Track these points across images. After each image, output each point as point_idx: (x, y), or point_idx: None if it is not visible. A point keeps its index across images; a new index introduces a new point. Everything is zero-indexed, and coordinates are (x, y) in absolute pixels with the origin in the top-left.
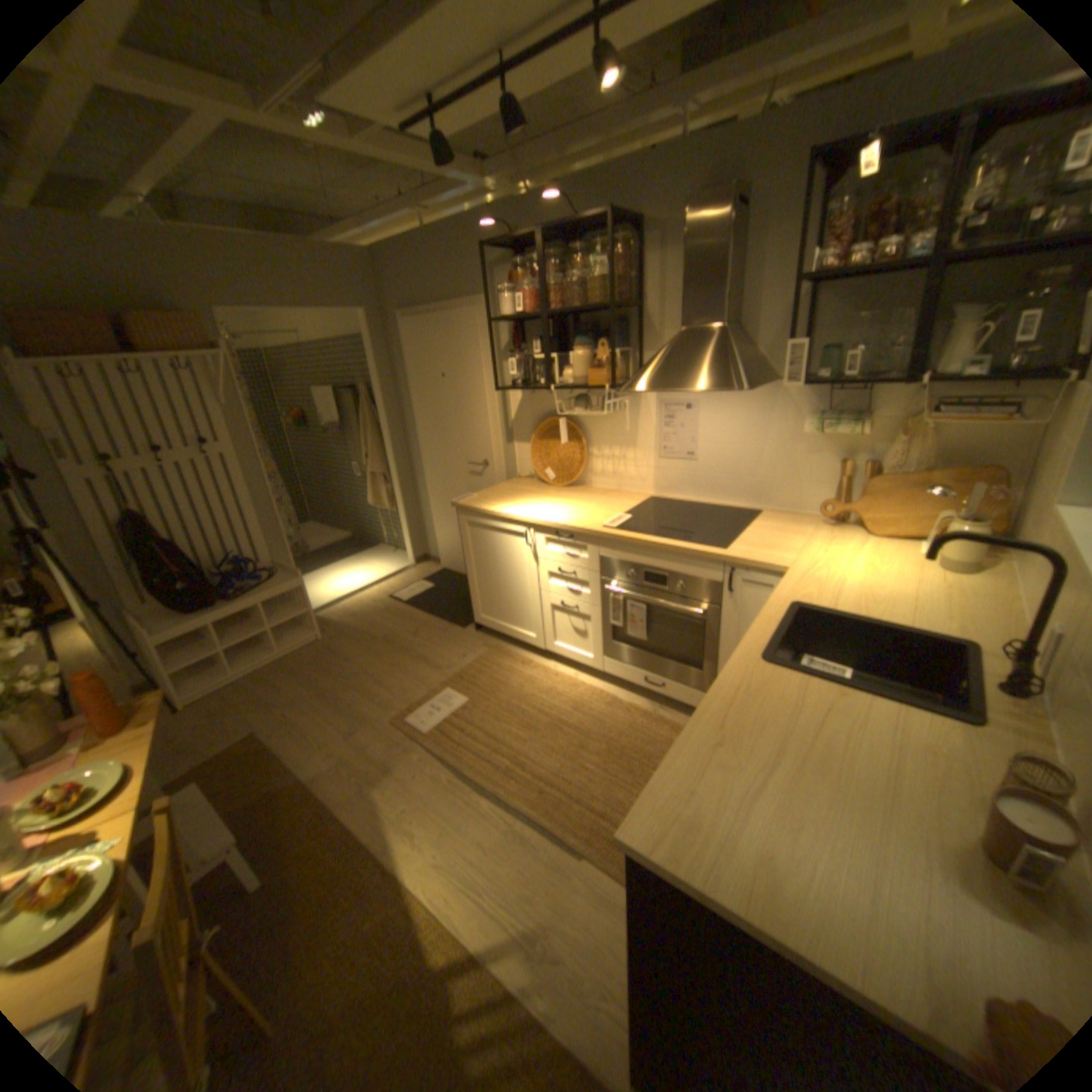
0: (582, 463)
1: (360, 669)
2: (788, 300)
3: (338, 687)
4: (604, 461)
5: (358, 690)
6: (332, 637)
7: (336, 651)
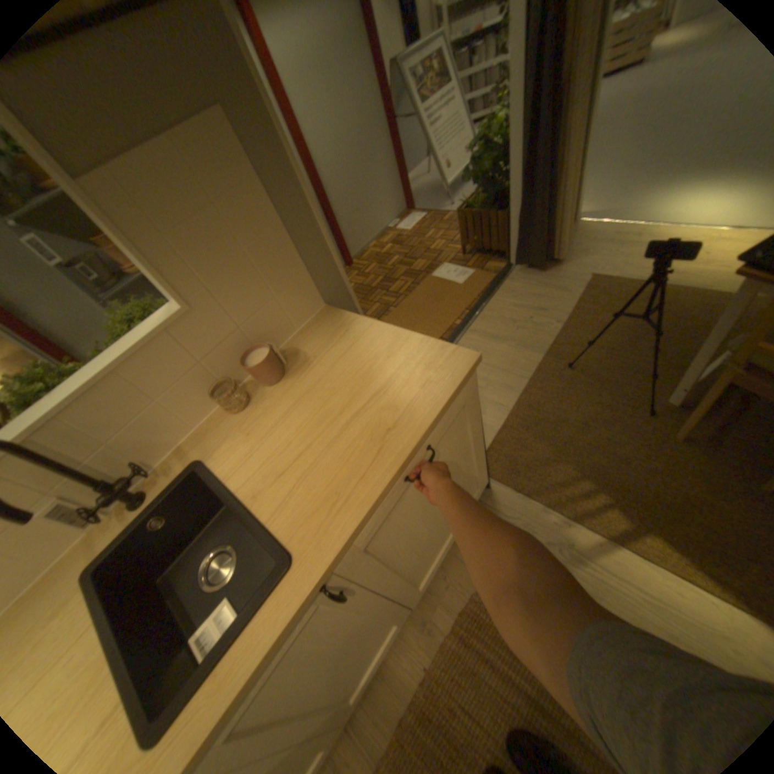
0: None
1: None
2: None
3: None
4: None
5: None
6: None
7: None
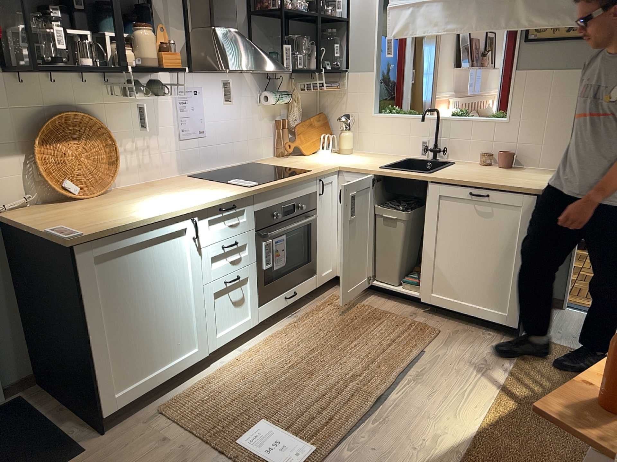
0: (117, 161)
1: None
2: (239, 22)
3: None
4: (129, 156)
5: None
6: None
7: None
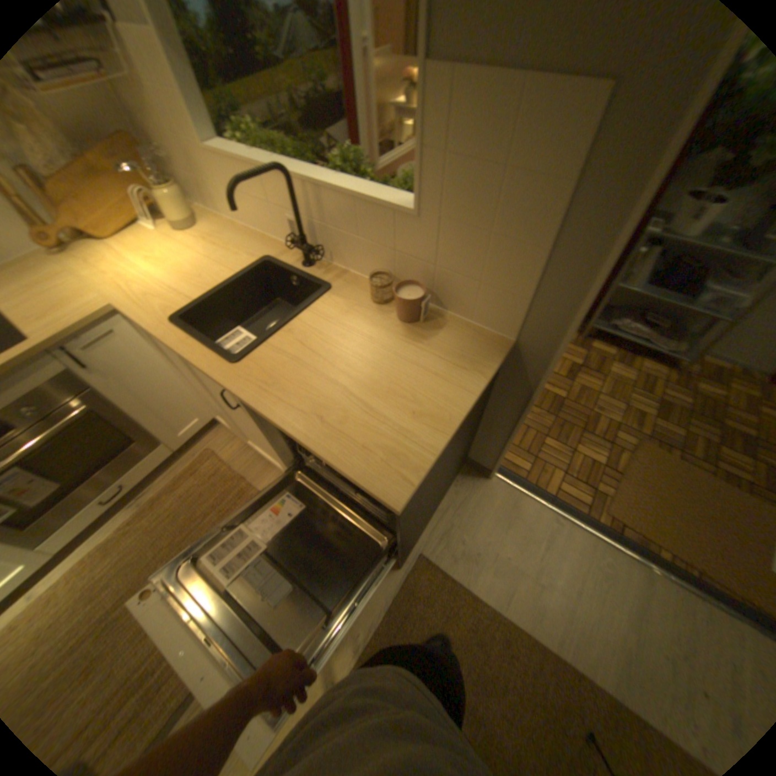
0: None
1: None
2: None
3: None
4: None
5: None
6: None
7: None
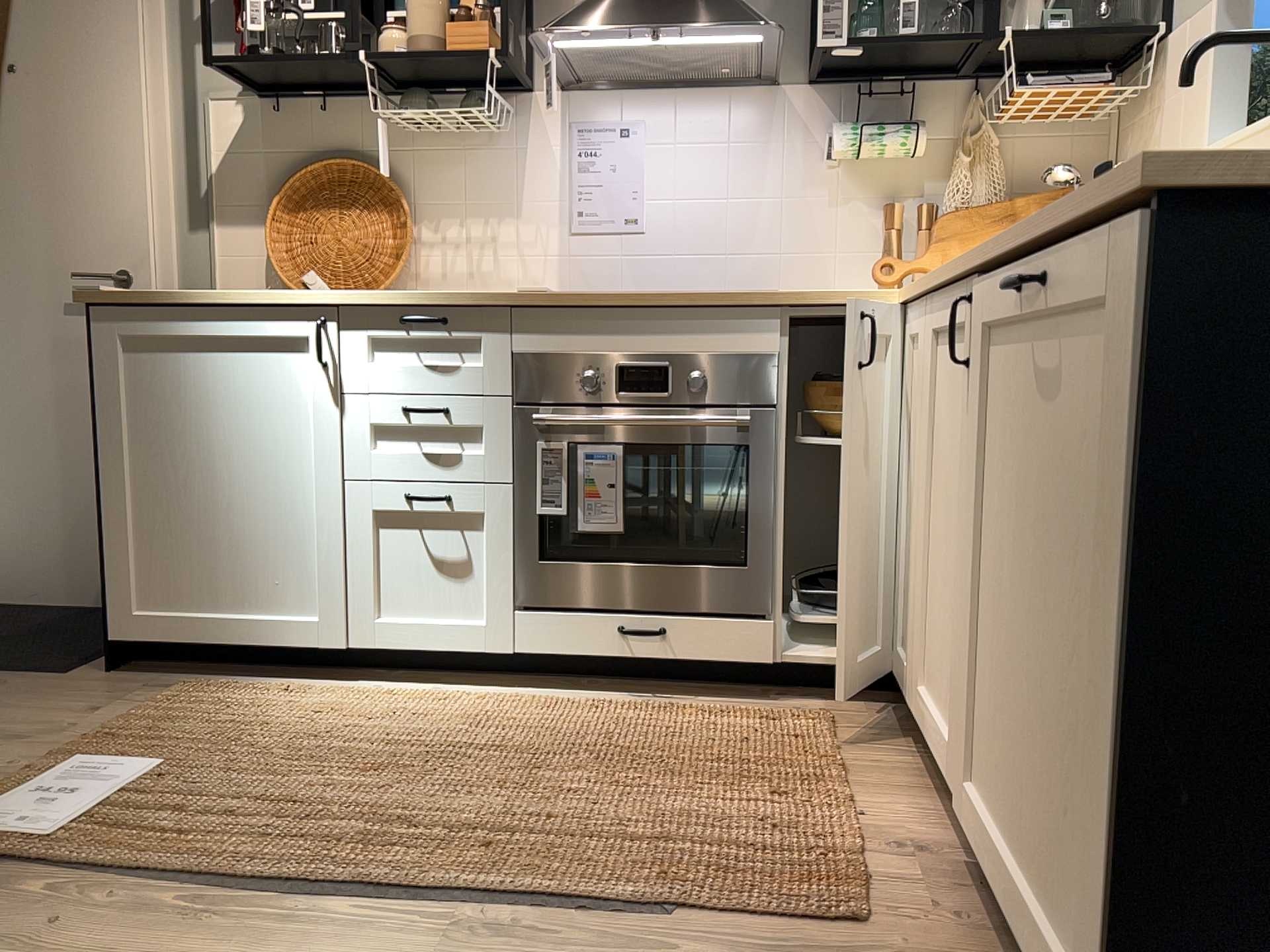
0: (403, 251)
1: None
2: None
3: None
4: (448, 250)
5: None
6: None
7: None
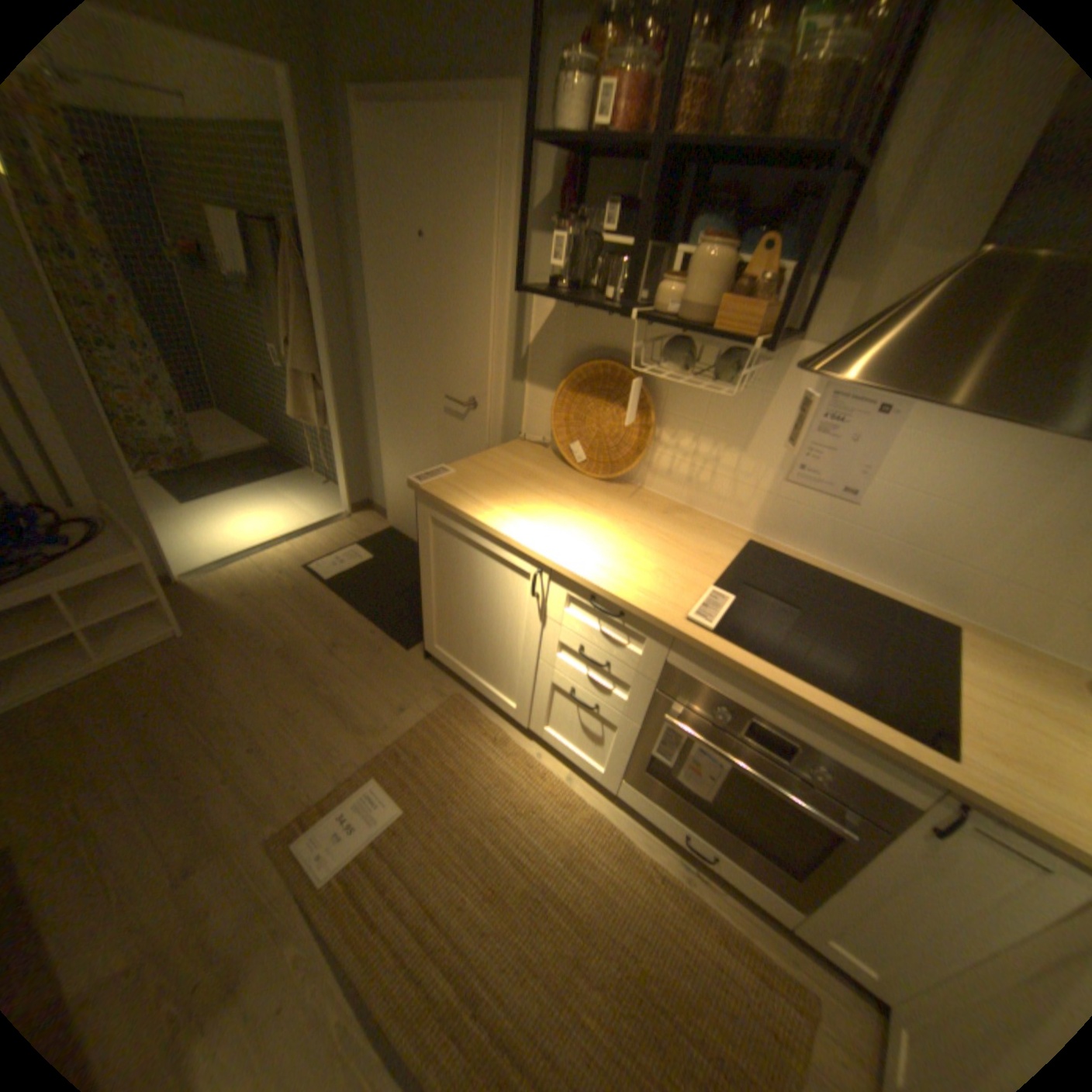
0: (643, 451)
1: (235, 713)
2: None
3: (190, 749)
4: (680, 455)
5: (222, 761)
6: (203, 635)
7: (203, 666)
